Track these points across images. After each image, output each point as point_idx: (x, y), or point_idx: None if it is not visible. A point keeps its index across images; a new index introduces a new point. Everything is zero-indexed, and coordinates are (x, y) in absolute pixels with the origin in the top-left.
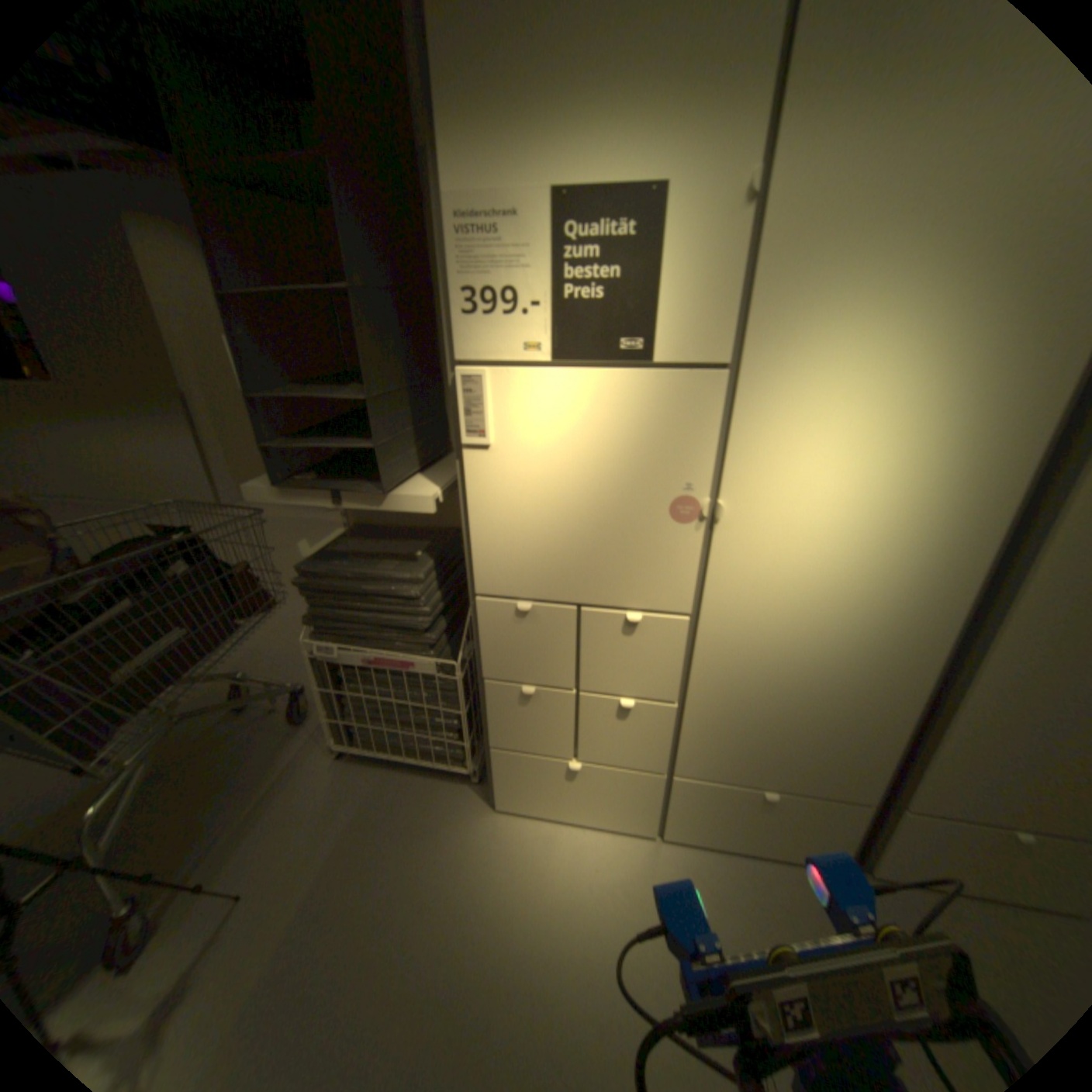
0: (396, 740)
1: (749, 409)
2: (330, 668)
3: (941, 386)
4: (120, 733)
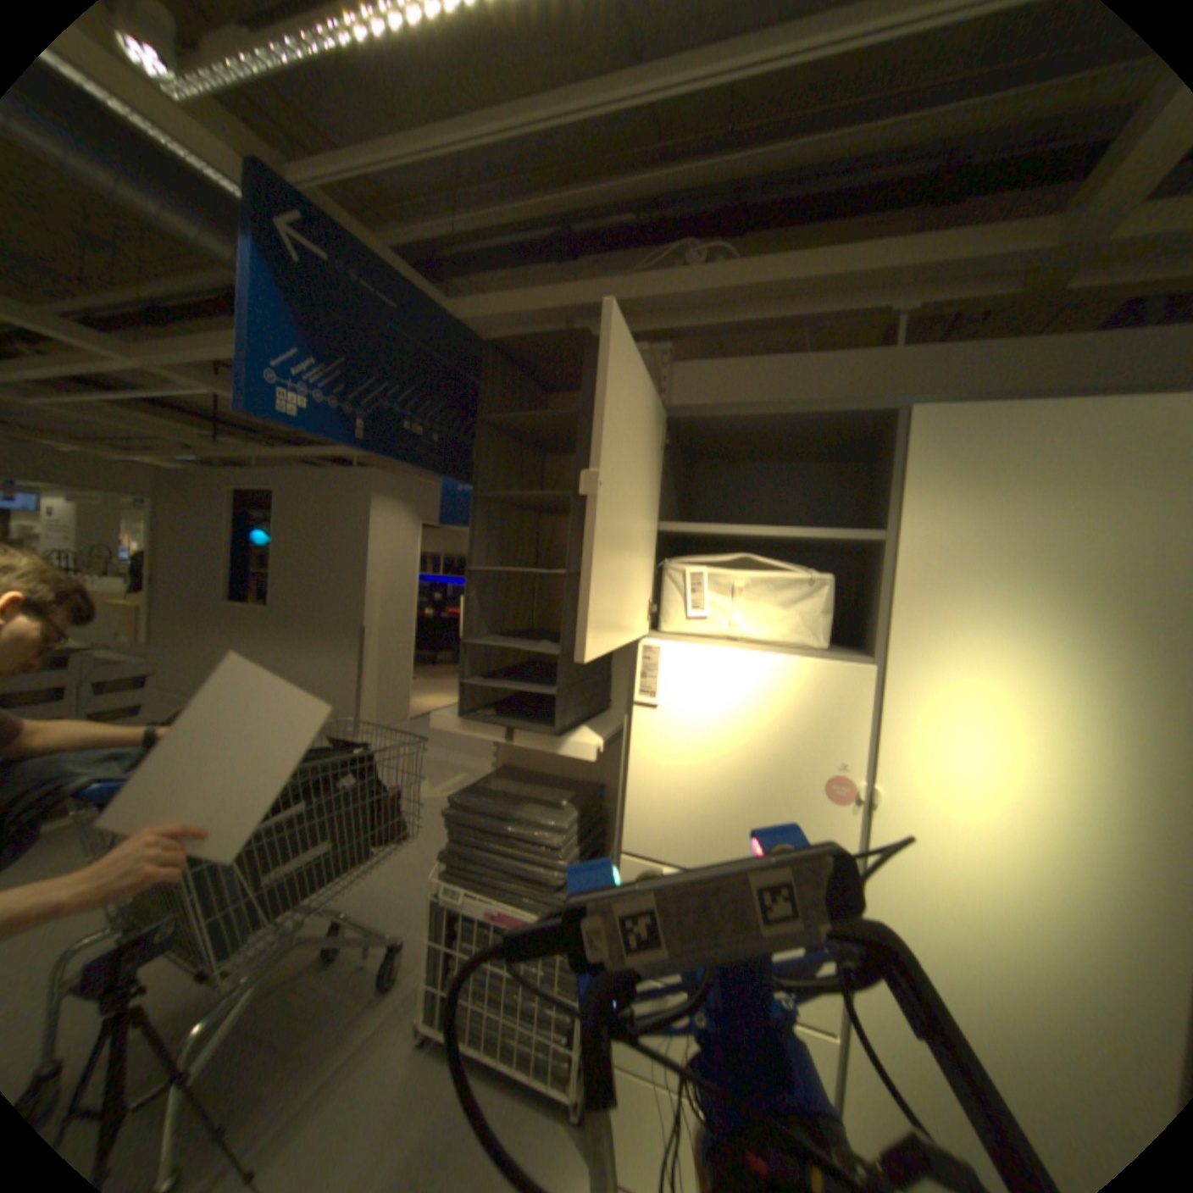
0: (494, 1032)
1: (898, 702)
2: (447, 918)
3: (1084, 704)
4: (248, 942)
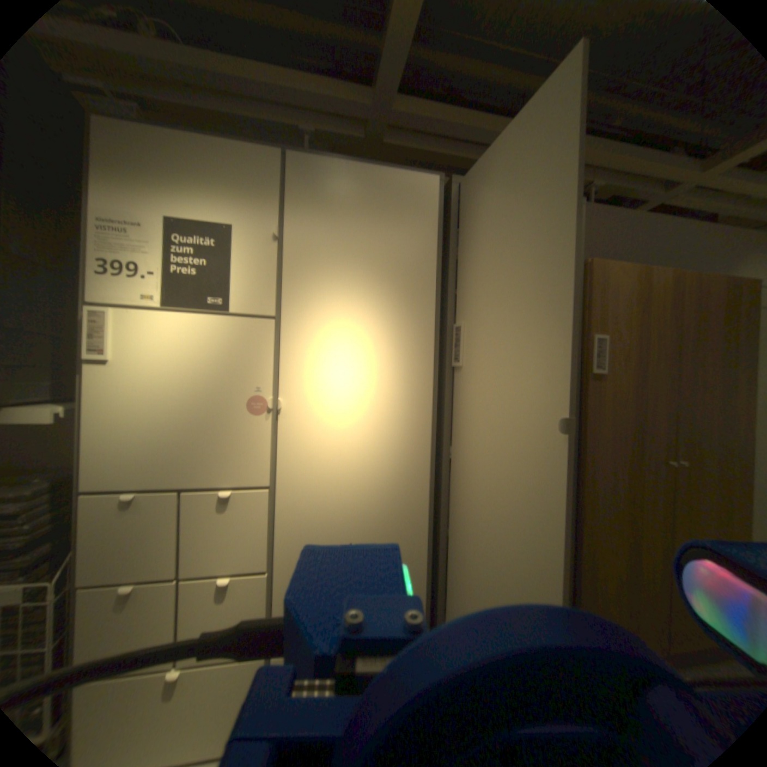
0: None
1: (289, 343)
2: None
3: (380, 335)
4: None
